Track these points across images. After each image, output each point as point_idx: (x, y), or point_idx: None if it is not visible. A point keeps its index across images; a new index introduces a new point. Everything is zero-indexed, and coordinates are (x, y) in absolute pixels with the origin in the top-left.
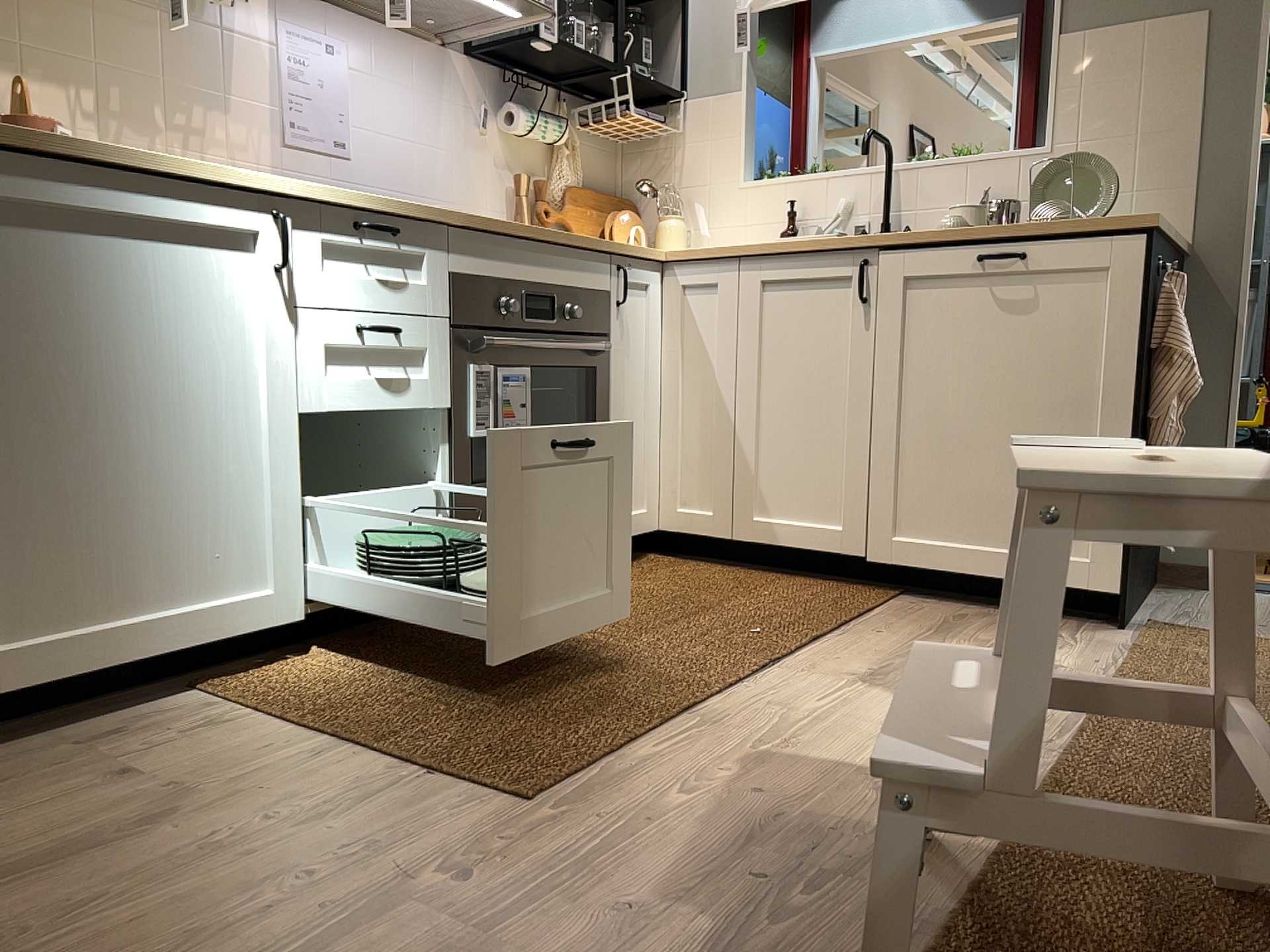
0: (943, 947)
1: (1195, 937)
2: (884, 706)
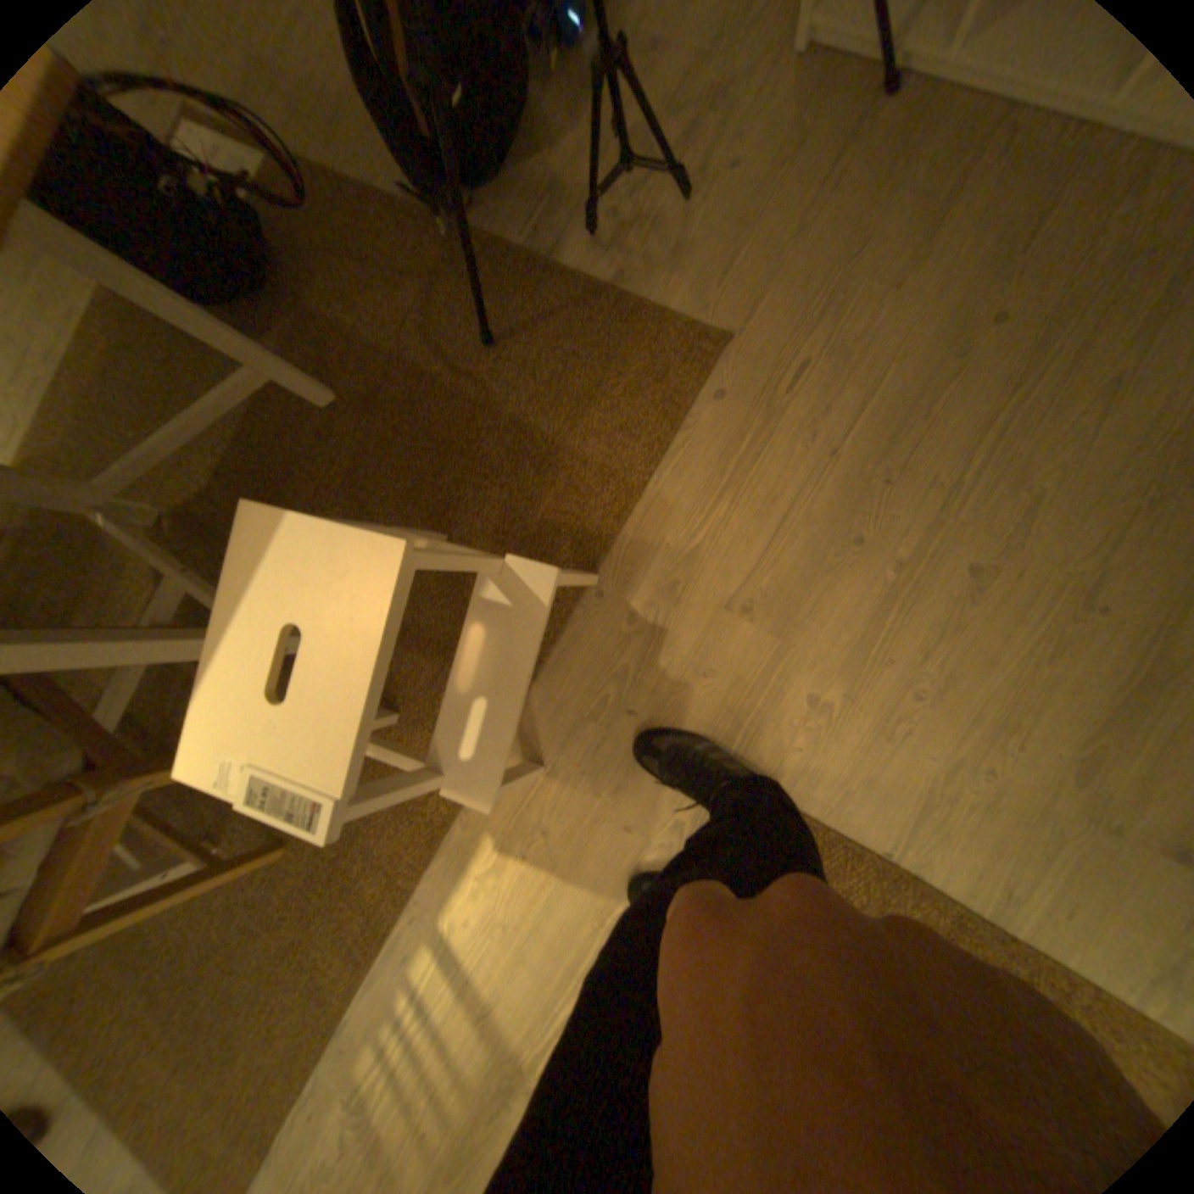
0: (548, 648)
1: (433, 667)
2: (519, 993)
